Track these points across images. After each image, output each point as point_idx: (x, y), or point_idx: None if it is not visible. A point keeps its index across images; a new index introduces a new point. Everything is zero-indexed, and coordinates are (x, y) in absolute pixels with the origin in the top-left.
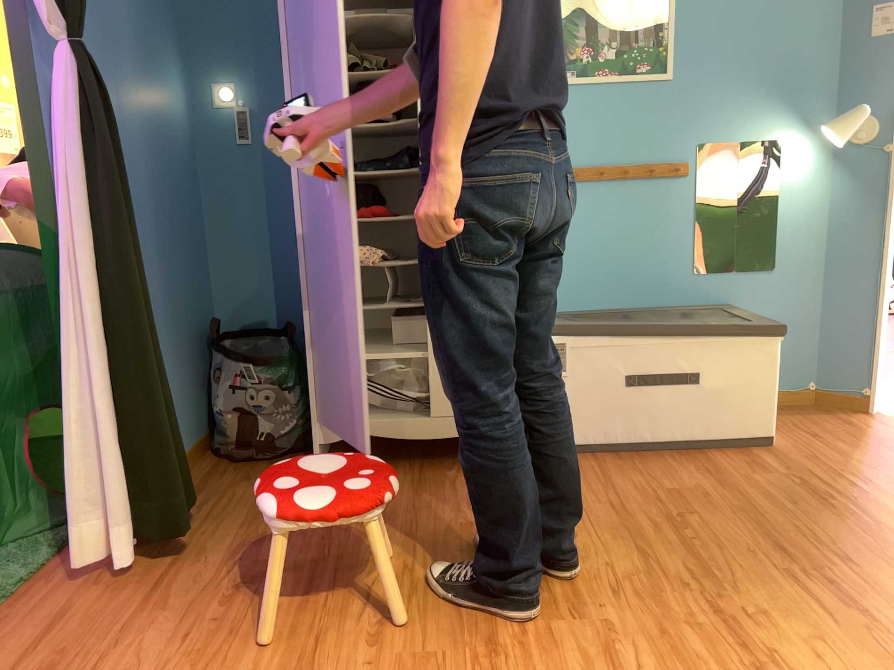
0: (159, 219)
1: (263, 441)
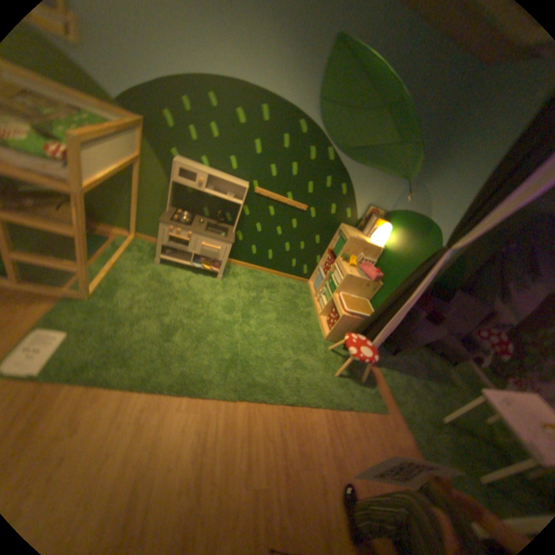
0: None
1: None
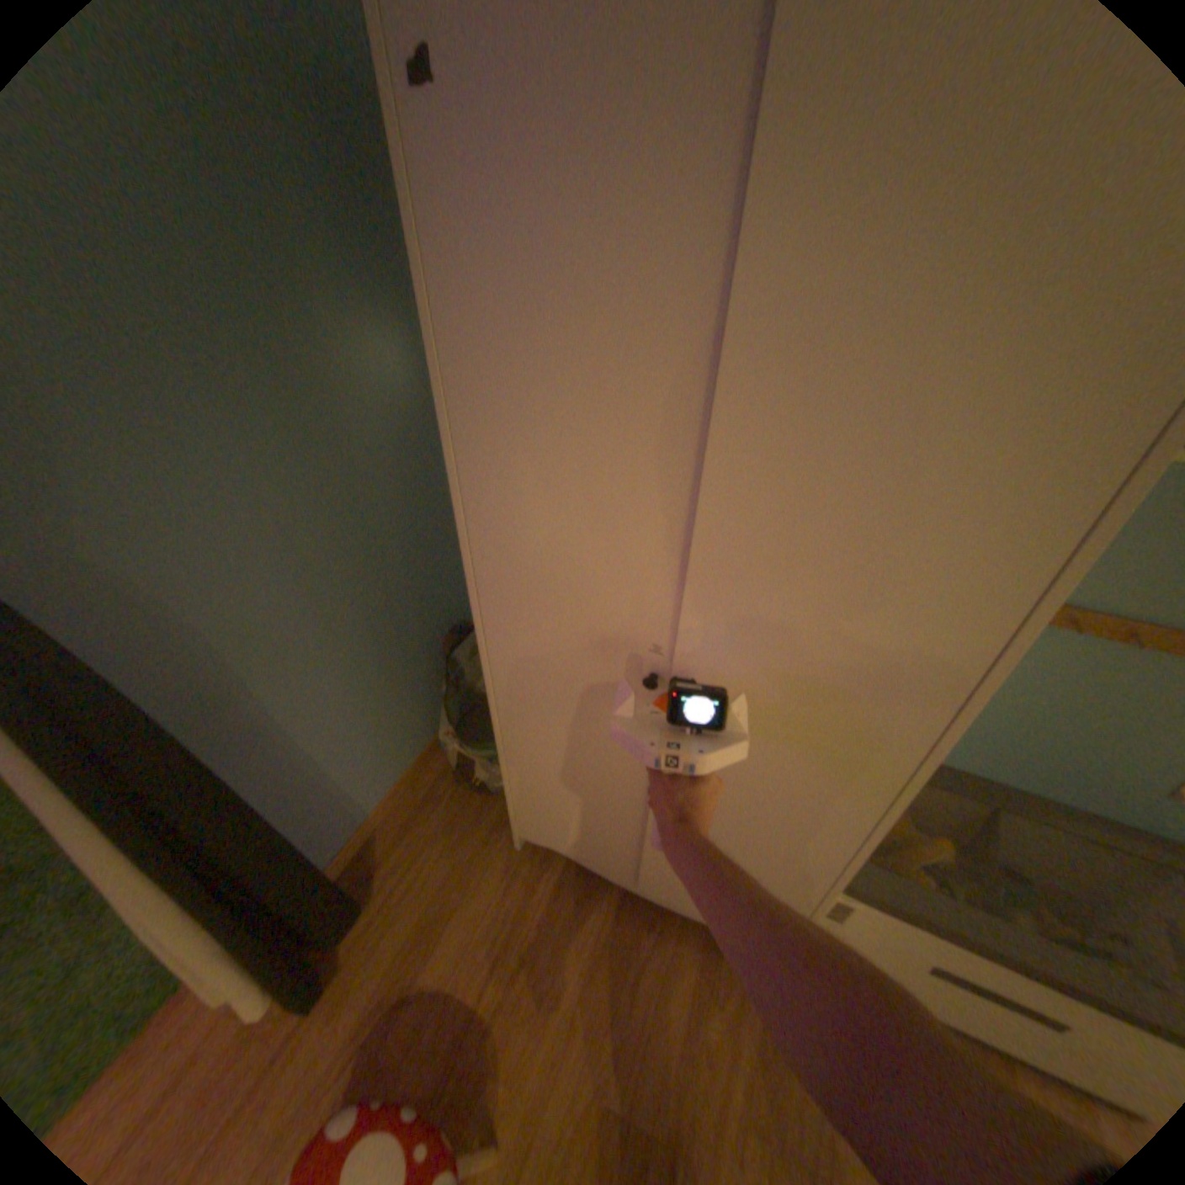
0: (342, 580)
1: (479, 789)
